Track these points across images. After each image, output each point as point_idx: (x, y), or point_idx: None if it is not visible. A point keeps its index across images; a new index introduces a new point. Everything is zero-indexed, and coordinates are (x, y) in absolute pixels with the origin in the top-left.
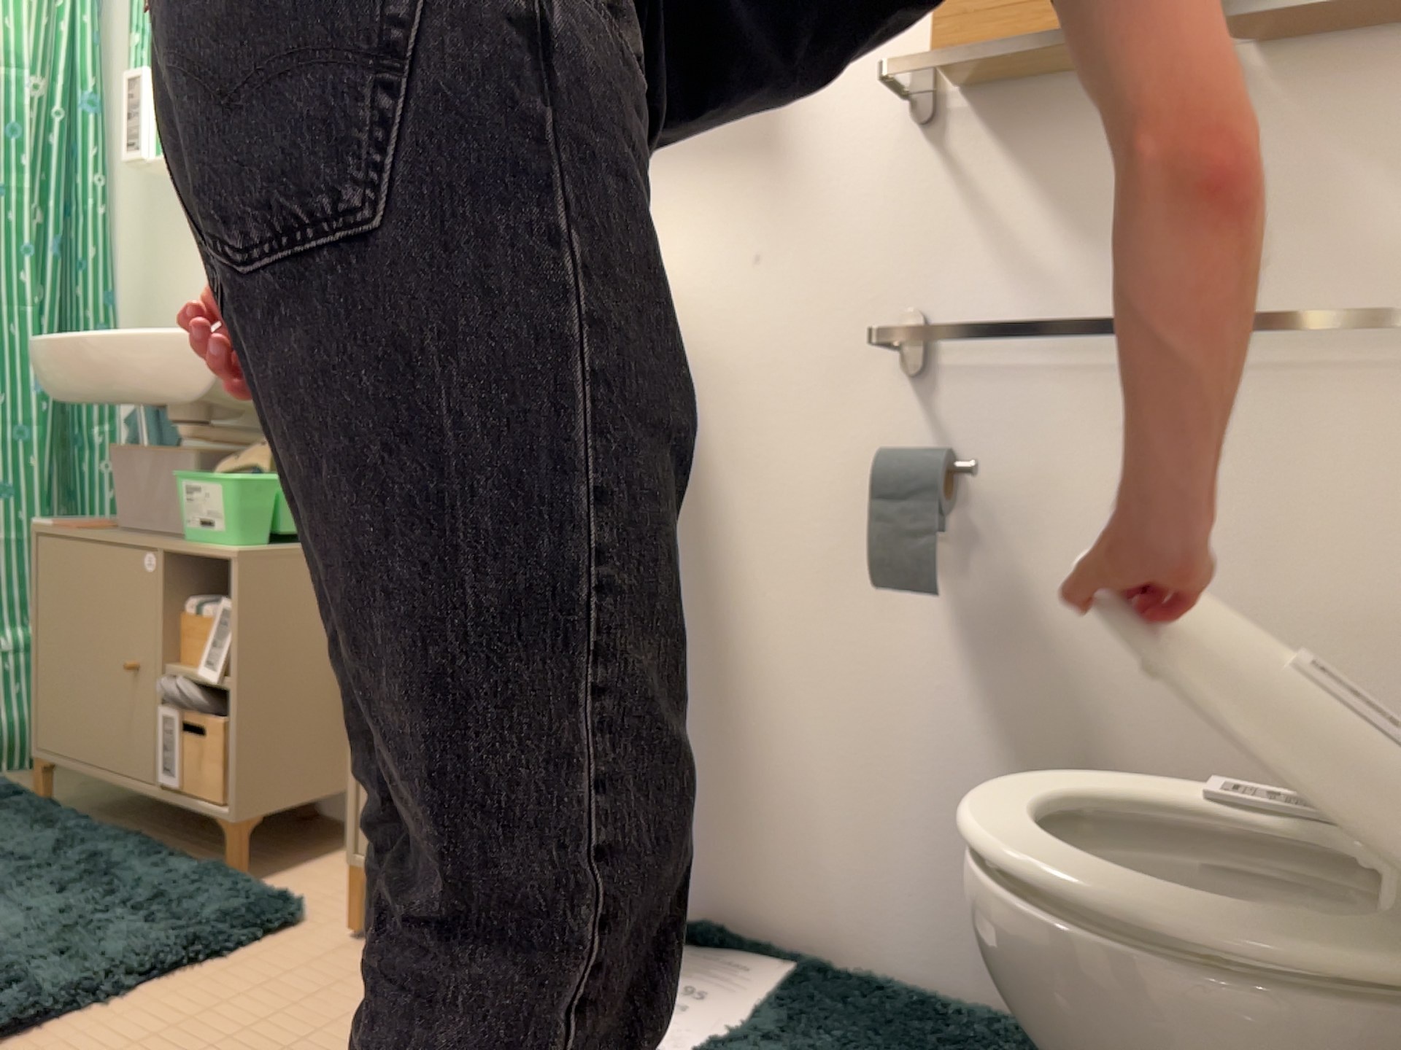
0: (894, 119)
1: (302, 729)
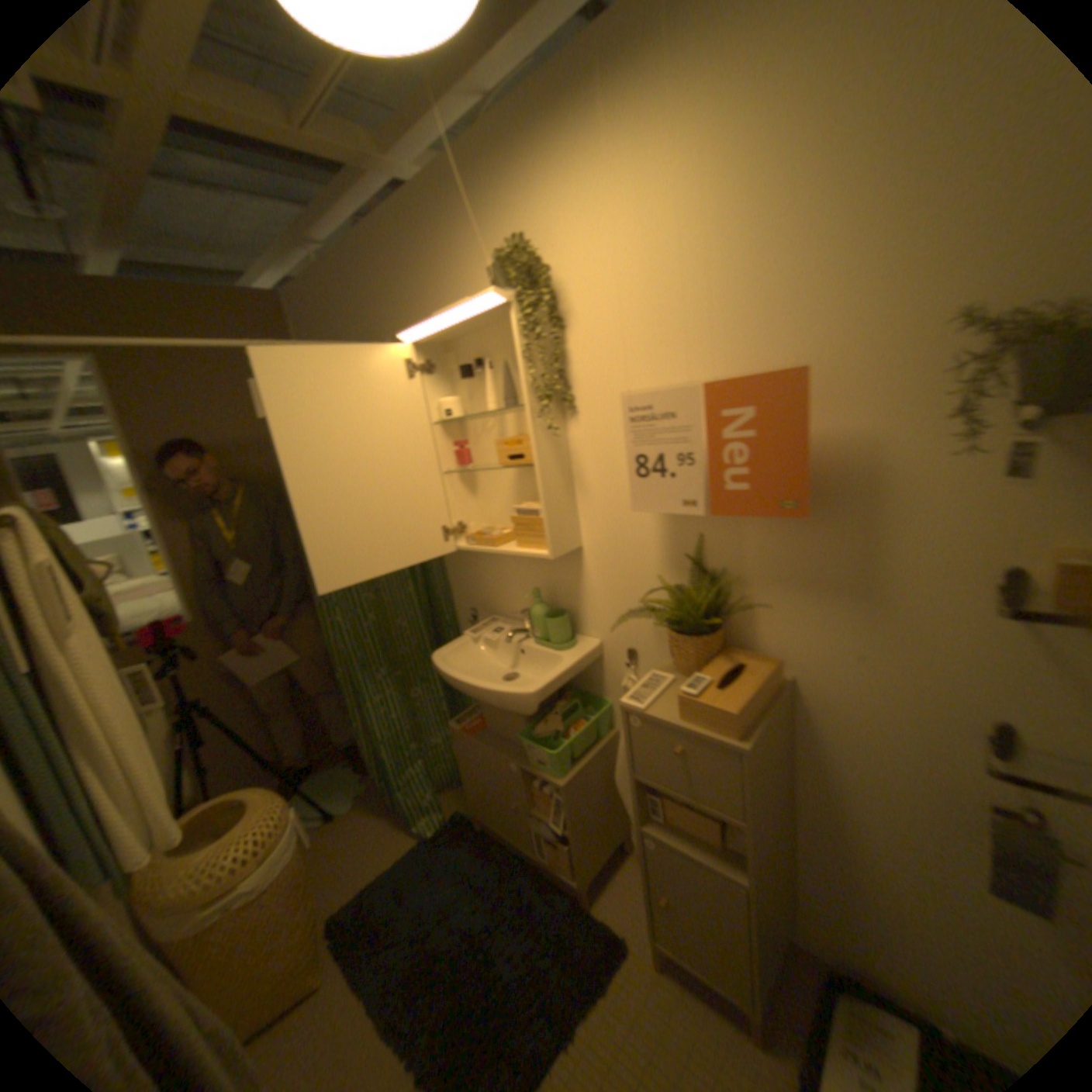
0: (985, 599)
1: (599, 837)
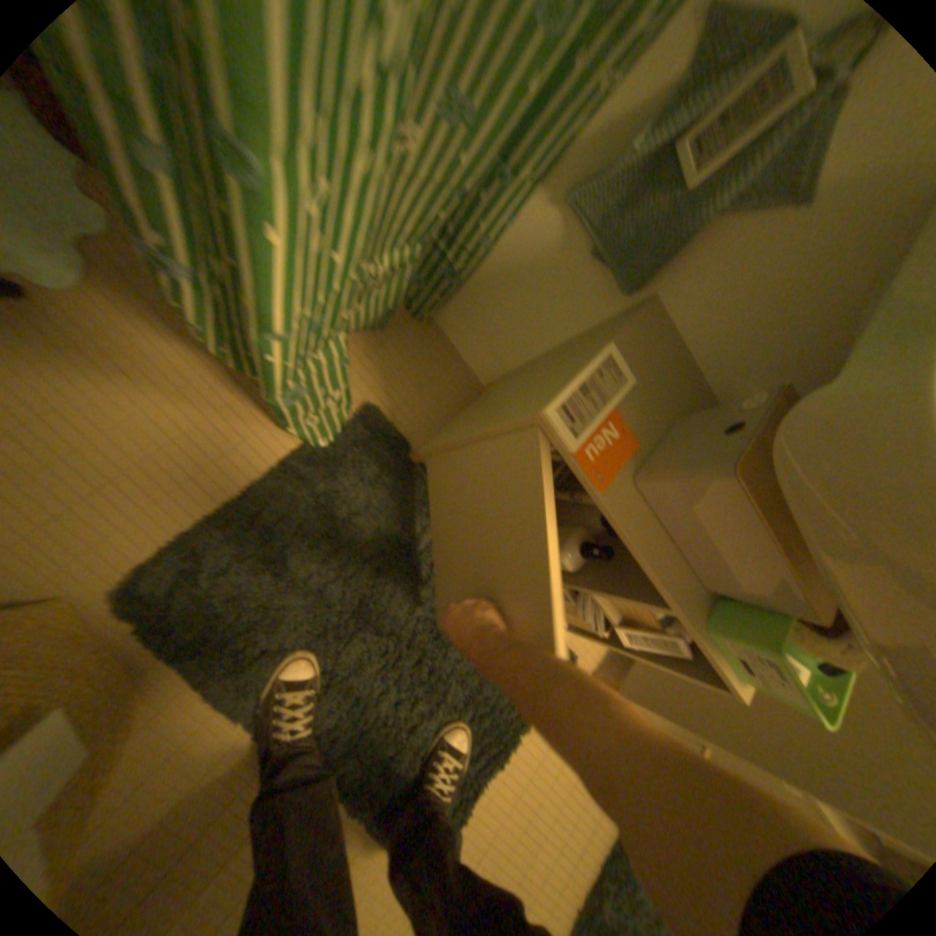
0: None
1: None
